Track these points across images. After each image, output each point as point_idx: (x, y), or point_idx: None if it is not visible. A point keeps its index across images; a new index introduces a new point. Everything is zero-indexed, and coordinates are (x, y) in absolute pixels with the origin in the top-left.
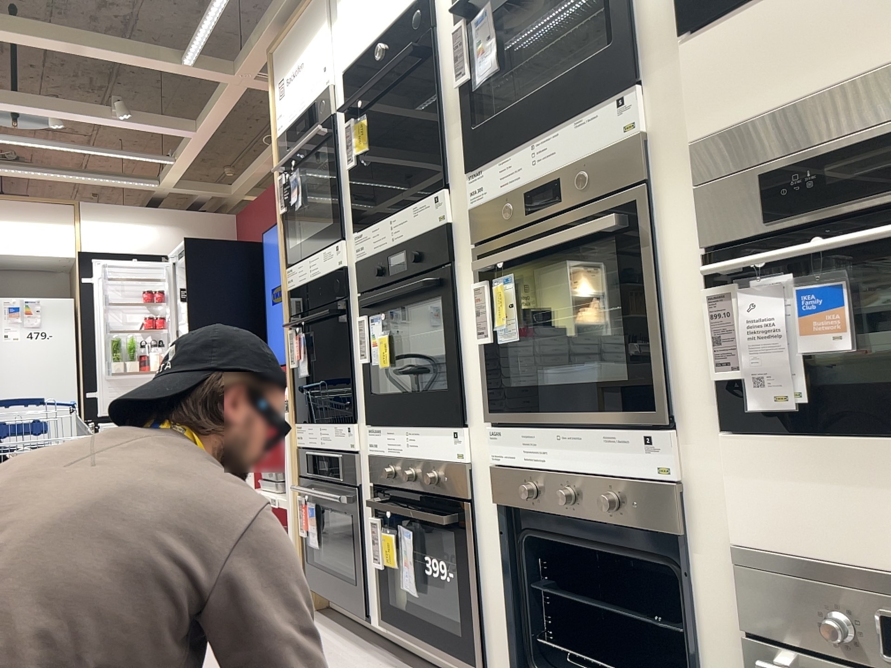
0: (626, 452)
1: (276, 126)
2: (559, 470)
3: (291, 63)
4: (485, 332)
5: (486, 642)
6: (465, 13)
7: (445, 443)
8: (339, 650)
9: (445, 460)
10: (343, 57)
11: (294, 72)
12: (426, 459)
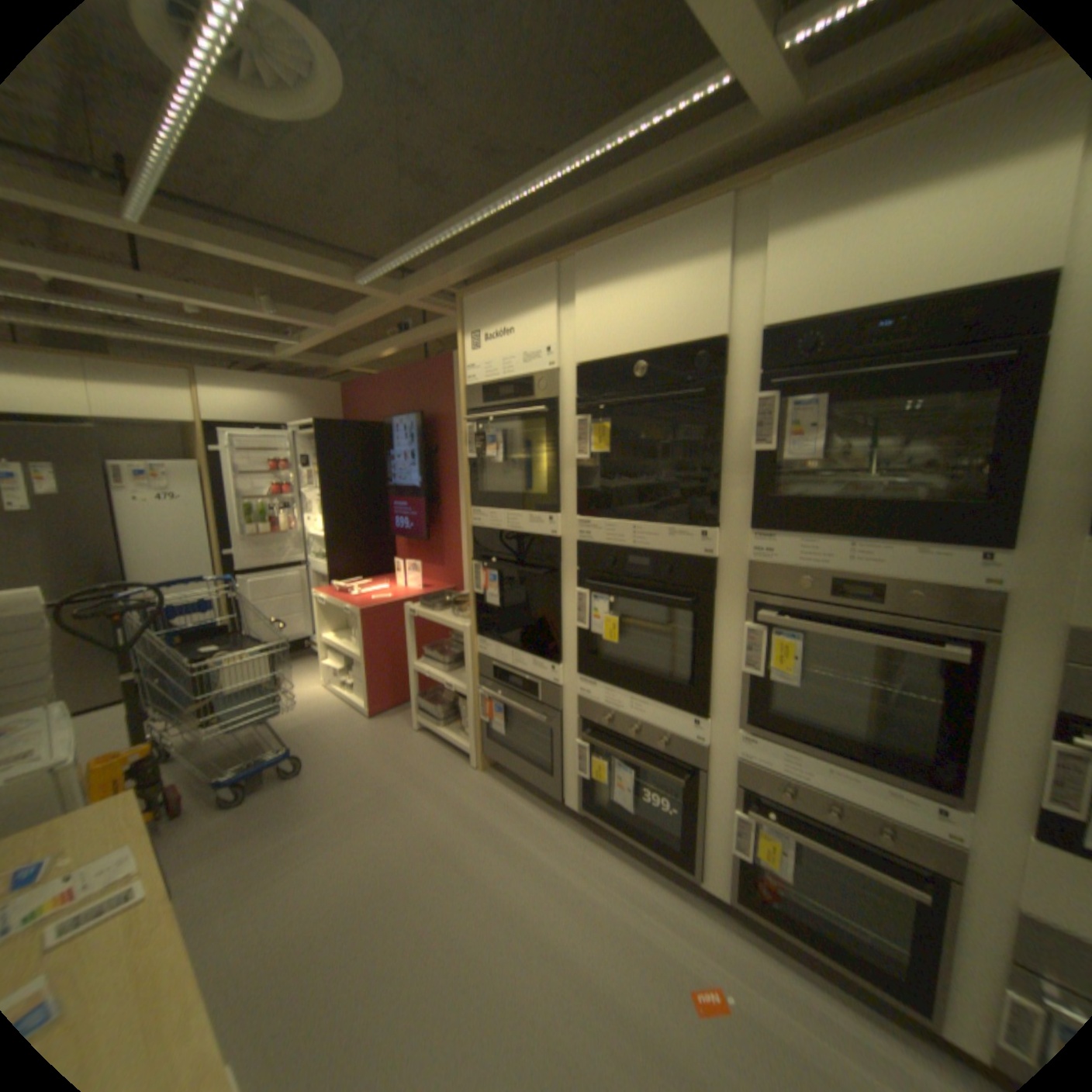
0: (914, 811)
1: (465, 374)
2: (826, 793)
3: (492, 320)
4: (757, 667)
5: (703, 860)
6: (788, 389)
7: (682, 723)
8: (538, 821)
9: (682, 736)
10: (578, 348)
11: (496, 331)
12: (656, 726)
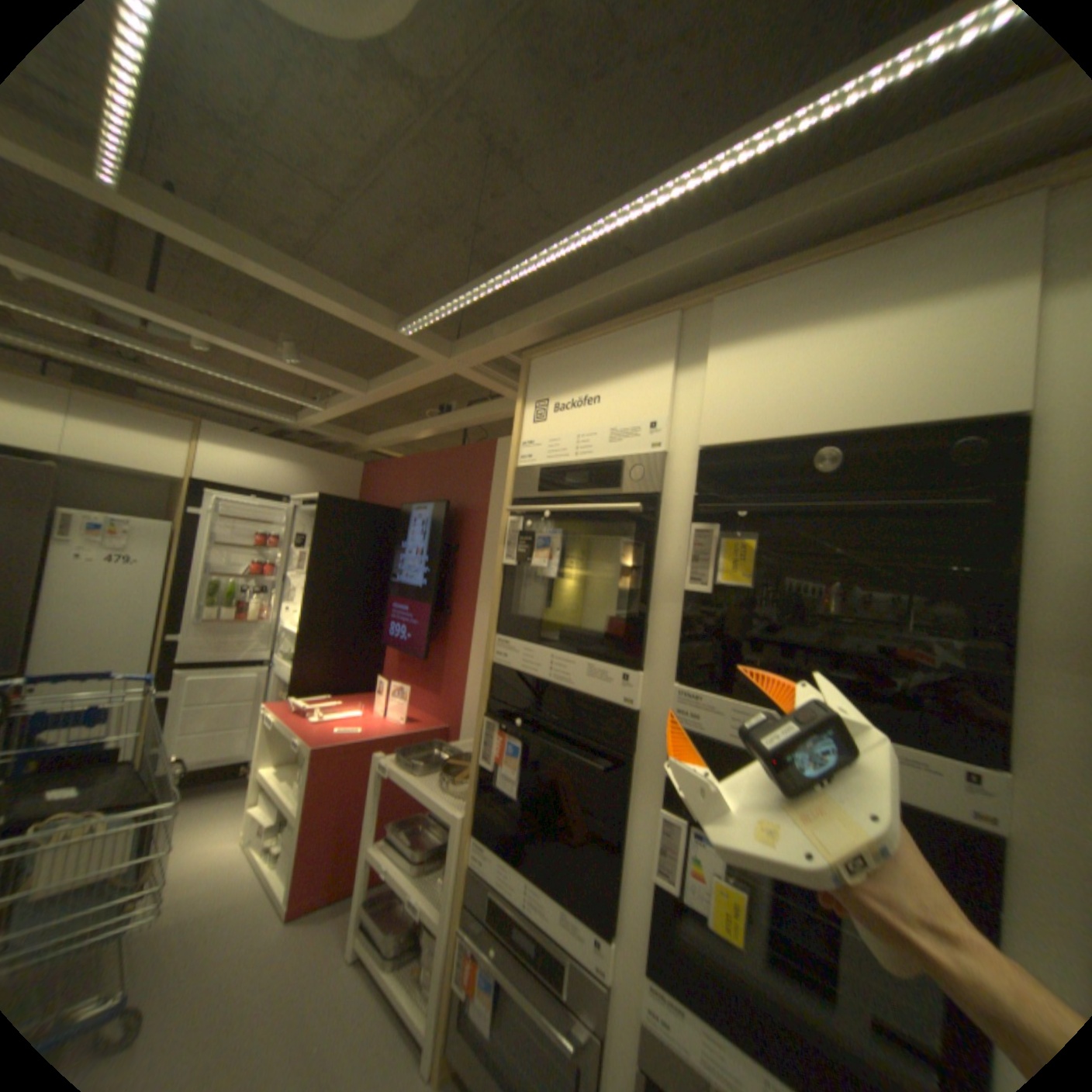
0: None
1: (520, 450)
2: None
3: (571, 384)
4: None
5: None
6: None
7: None
8: None
9: None
10: (707, 422)
11: (575, 398)
12: None
